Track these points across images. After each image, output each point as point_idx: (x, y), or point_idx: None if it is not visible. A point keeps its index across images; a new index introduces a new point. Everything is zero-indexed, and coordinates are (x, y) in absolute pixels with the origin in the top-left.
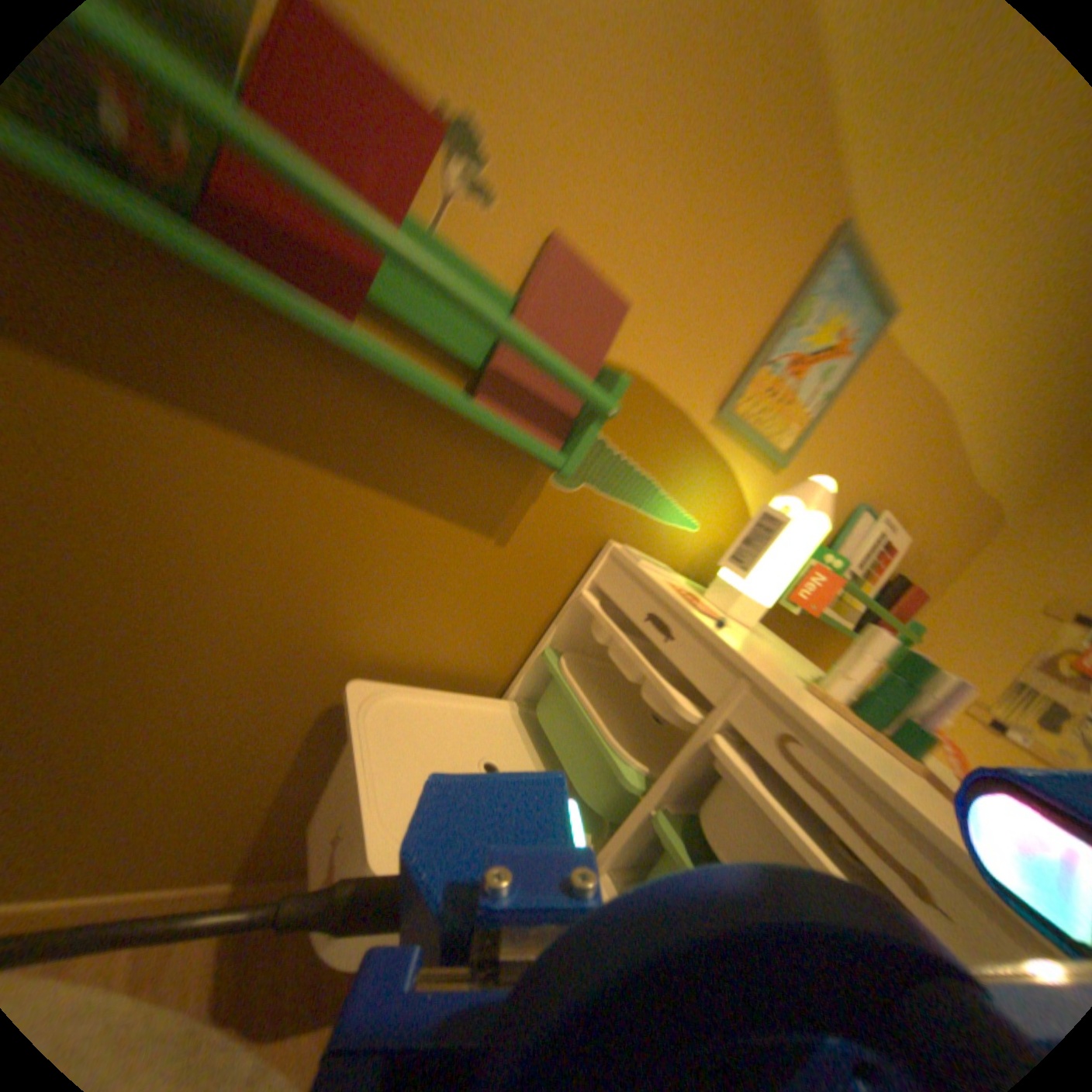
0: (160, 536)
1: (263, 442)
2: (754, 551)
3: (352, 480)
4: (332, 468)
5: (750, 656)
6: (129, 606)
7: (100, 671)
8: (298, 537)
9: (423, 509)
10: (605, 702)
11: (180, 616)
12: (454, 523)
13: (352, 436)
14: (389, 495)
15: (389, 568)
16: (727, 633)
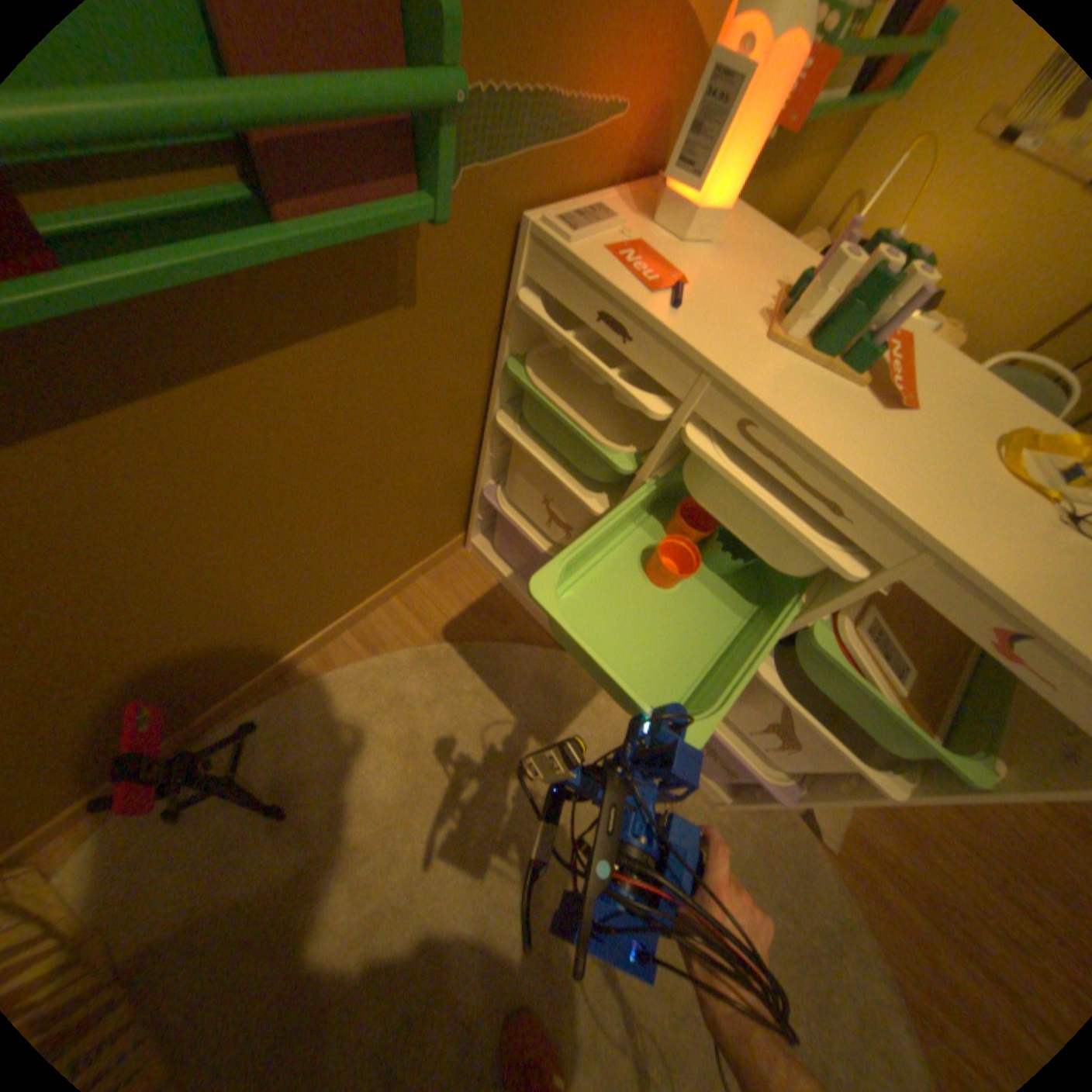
0: (126, 521)
1: (105, 408)
2: (702, 134)
3: (218, 369)
4: (189, 375)
5: (705, 332)
6: (165, 560)
7: (194, 590)
8: (225, 442)
9: (307, 338)
10: (579, 387)
11: (205, 540)
12: (346, 324)
13: (172, 335)
14: (264, 353)
15: (321, 402)
16: (680, 306)
